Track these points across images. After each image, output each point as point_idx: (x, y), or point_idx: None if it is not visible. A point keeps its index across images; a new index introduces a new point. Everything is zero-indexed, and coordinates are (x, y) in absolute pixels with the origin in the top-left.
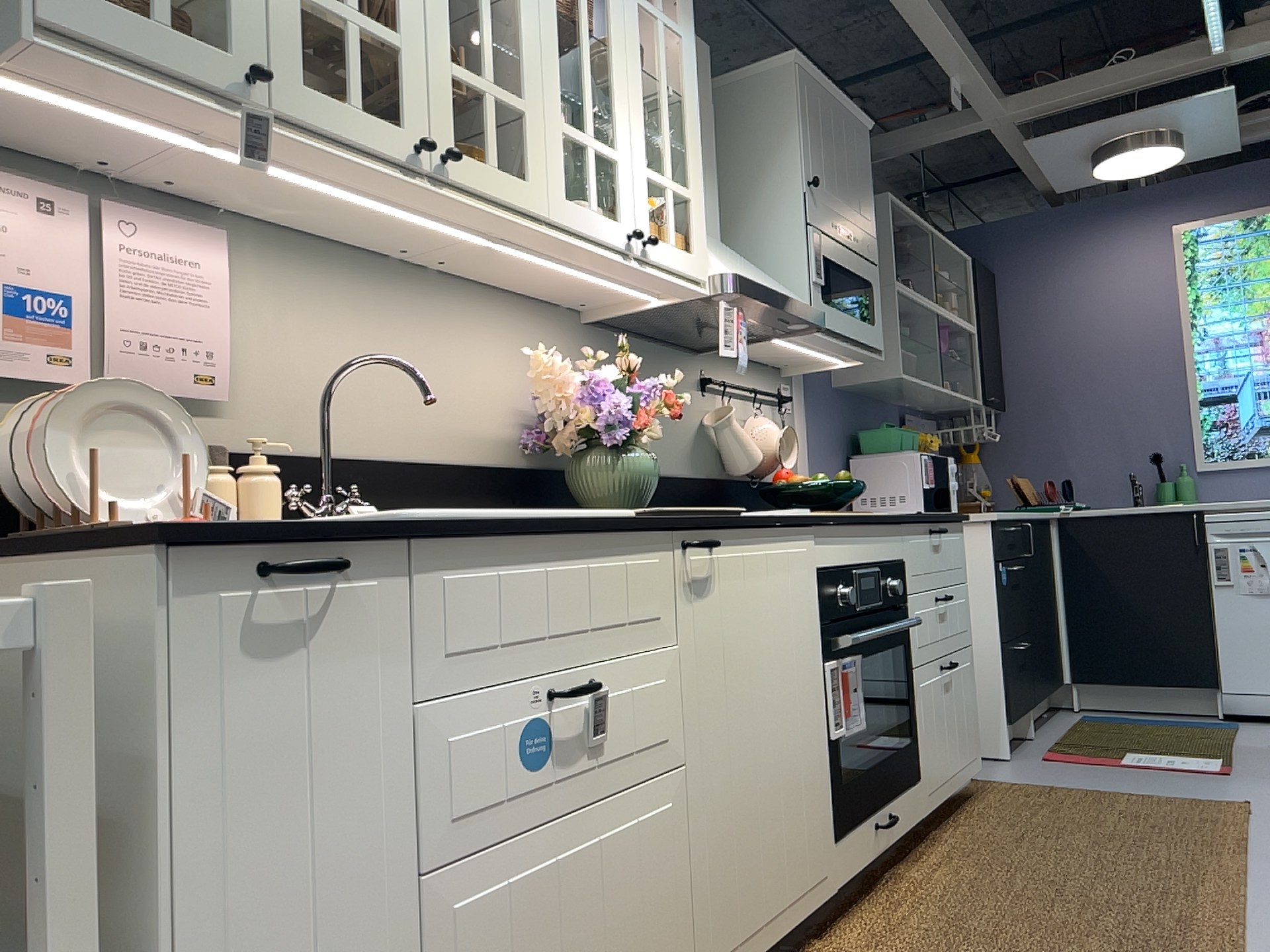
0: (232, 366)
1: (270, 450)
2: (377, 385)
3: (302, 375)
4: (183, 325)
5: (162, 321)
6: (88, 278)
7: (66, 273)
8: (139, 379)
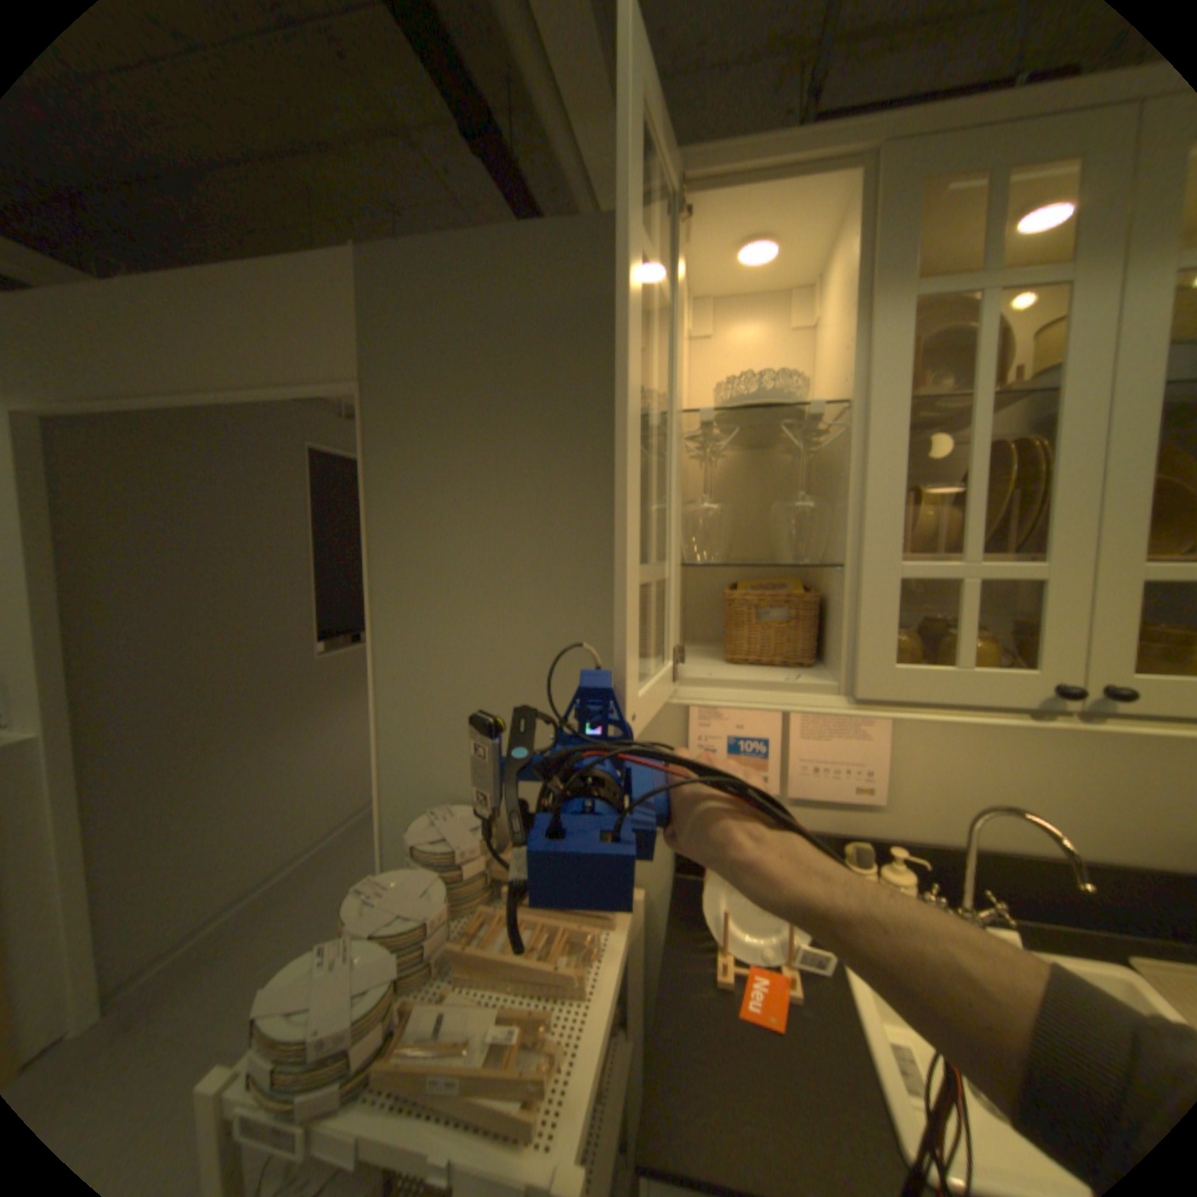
0: (895, 774)
1: (925, 841)
2: (1061, 789)
3: (966, 781)
4: (848, 754)
5: (831, 752)
6: (779, 726)
7: (765, 725)
8: (812, 792)
